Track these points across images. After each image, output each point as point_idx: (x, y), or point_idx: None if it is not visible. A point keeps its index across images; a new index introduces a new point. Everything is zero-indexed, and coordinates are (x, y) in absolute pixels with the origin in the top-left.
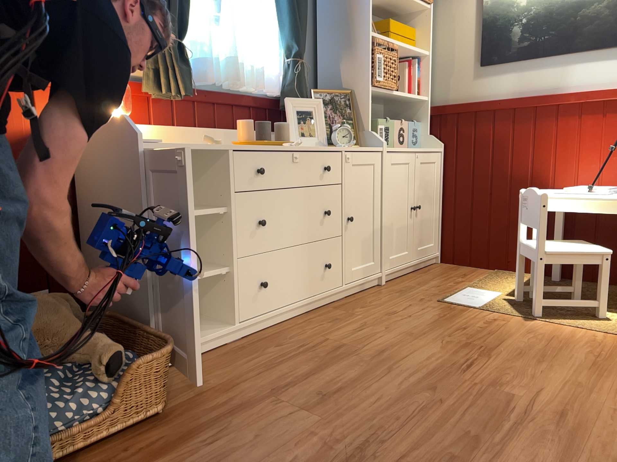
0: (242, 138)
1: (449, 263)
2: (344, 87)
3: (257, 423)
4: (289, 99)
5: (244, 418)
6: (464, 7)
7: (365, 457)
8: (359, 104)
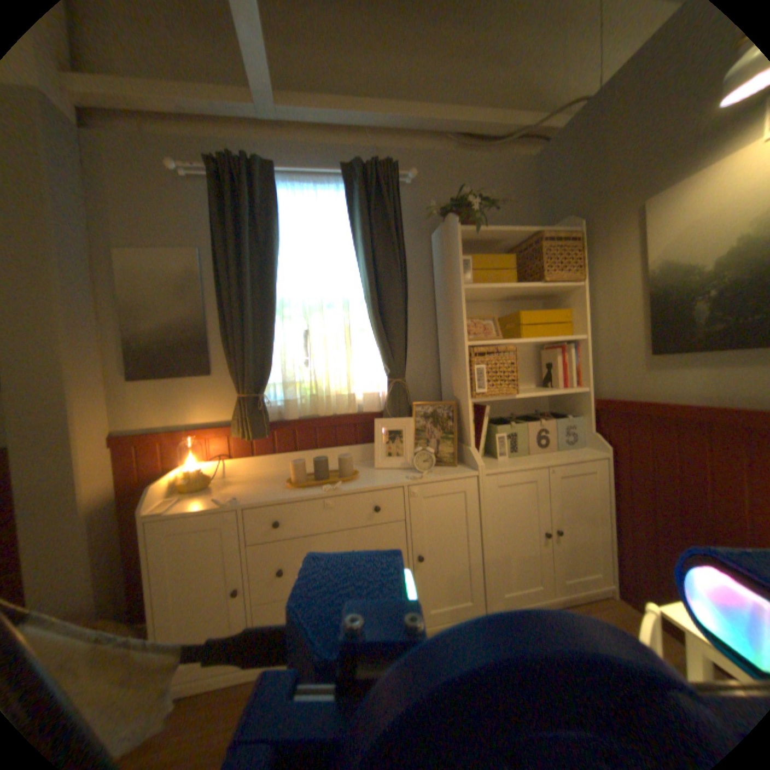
0: (294, 477)
1: (631, 607)
2: (454, 395)
3: None
4: (387, 416)
5: None
6: (628, 277)
7: None
8: (464, 416)
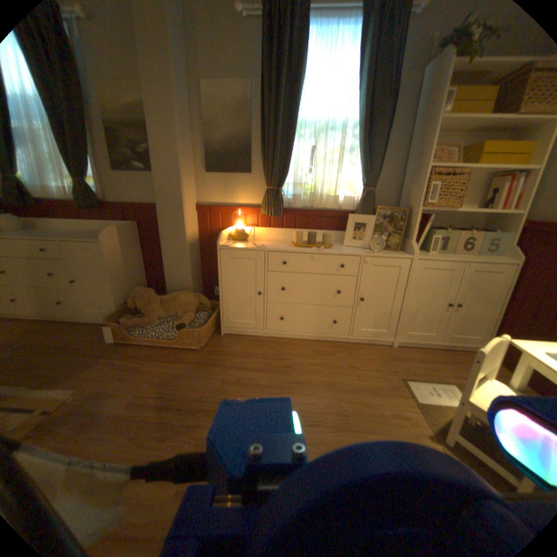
0: (295, 241)
1: None
2: (409, 204)
3: (205, 374)
4: (357, 213)
5: (207, 369)
6: None
7: (197, 414)
8: (412, 219)
